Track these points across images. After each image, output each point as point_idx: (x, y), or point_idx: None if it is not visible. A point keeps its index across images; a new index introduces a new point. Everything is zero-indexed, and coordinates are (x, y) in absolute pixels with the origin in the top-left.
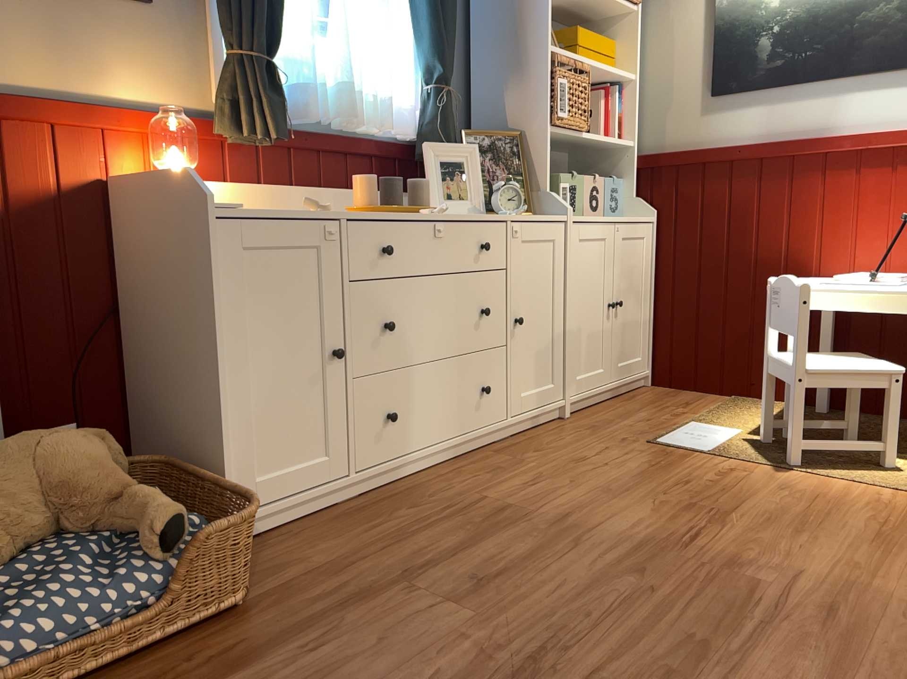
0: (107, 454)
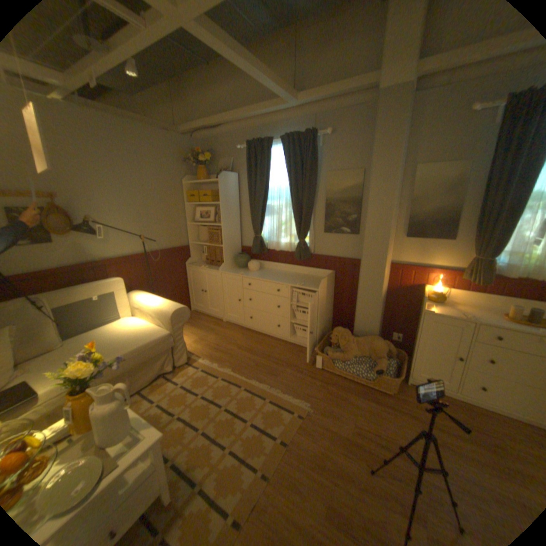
0: (387, 349)
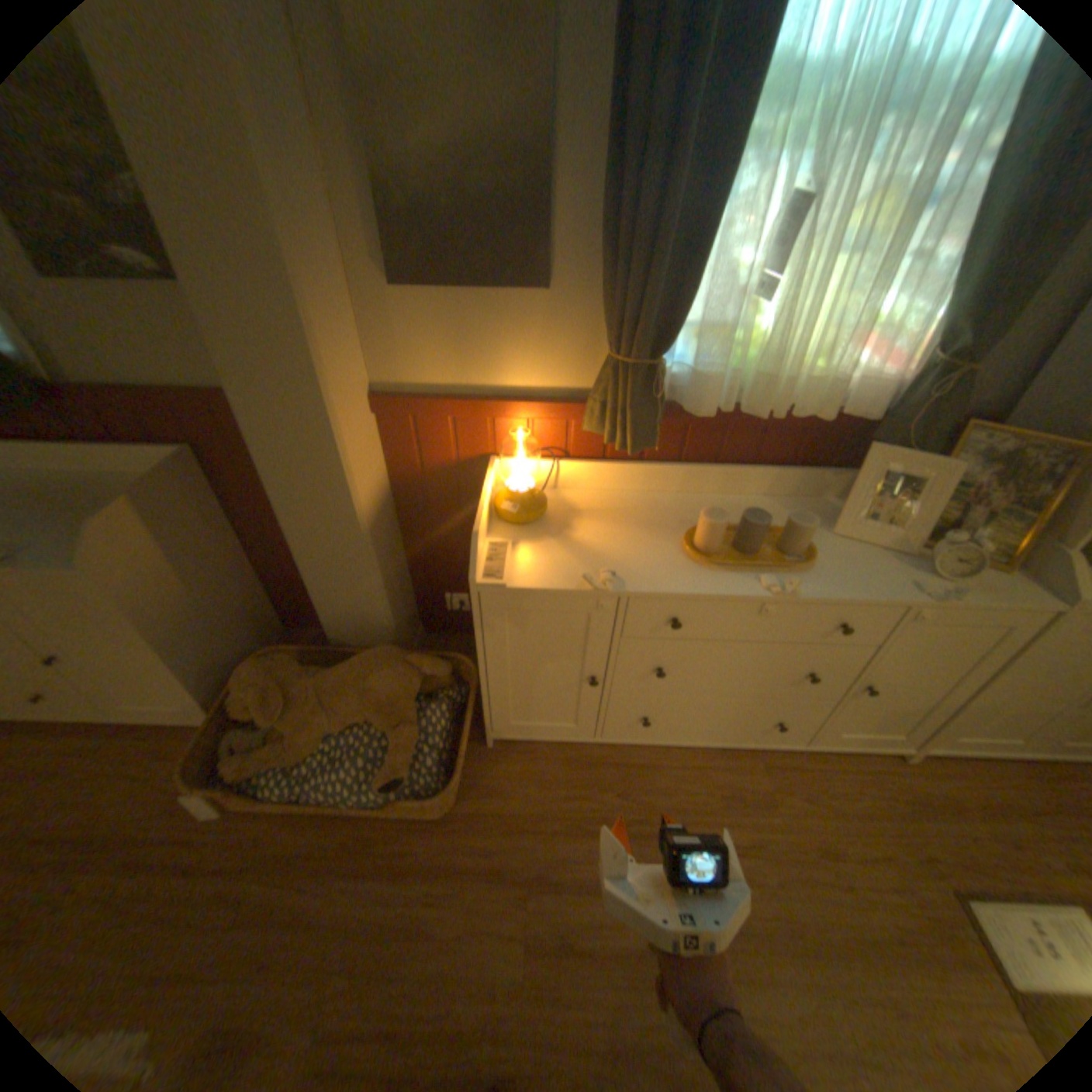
0: (414, 685)
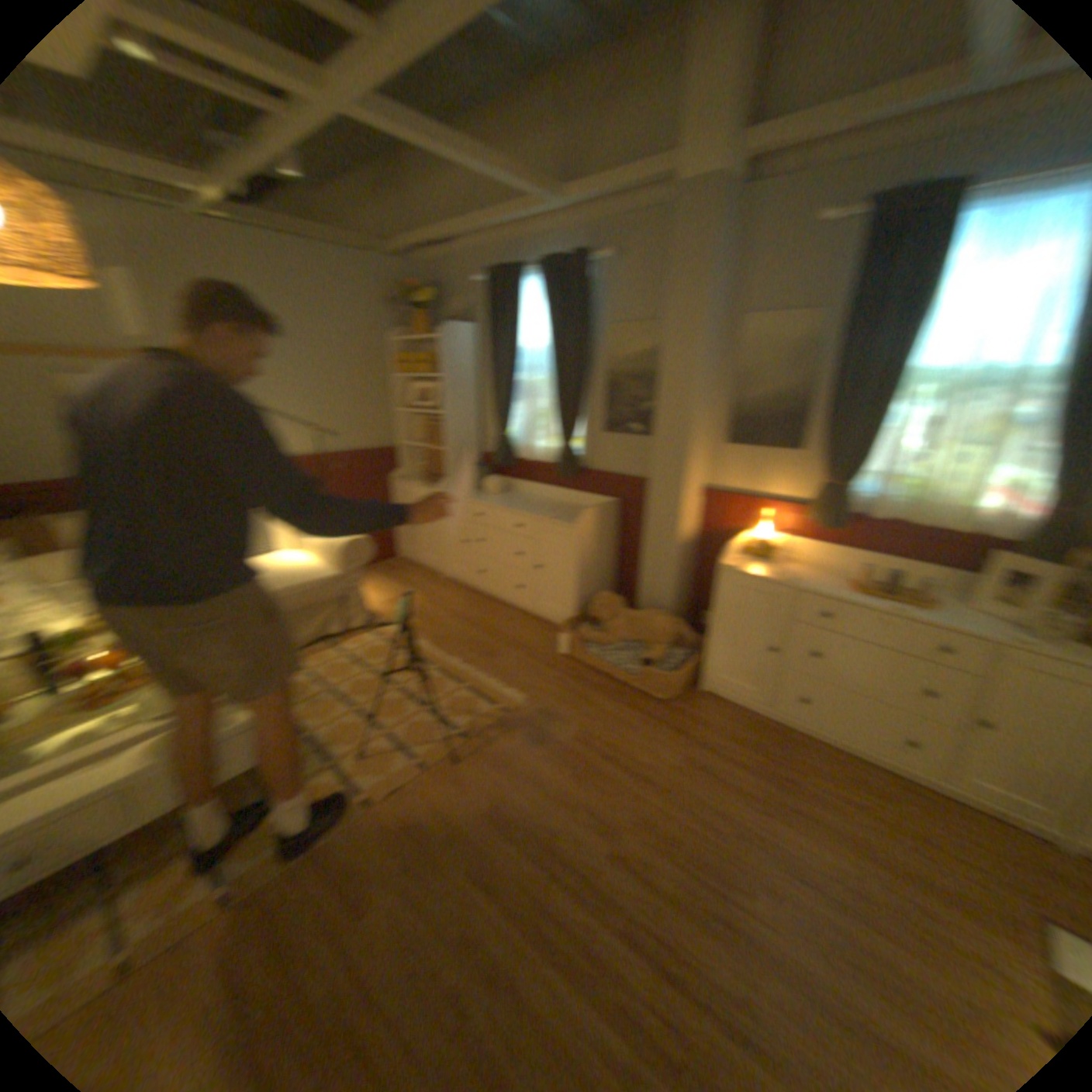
0: (671, 632)
